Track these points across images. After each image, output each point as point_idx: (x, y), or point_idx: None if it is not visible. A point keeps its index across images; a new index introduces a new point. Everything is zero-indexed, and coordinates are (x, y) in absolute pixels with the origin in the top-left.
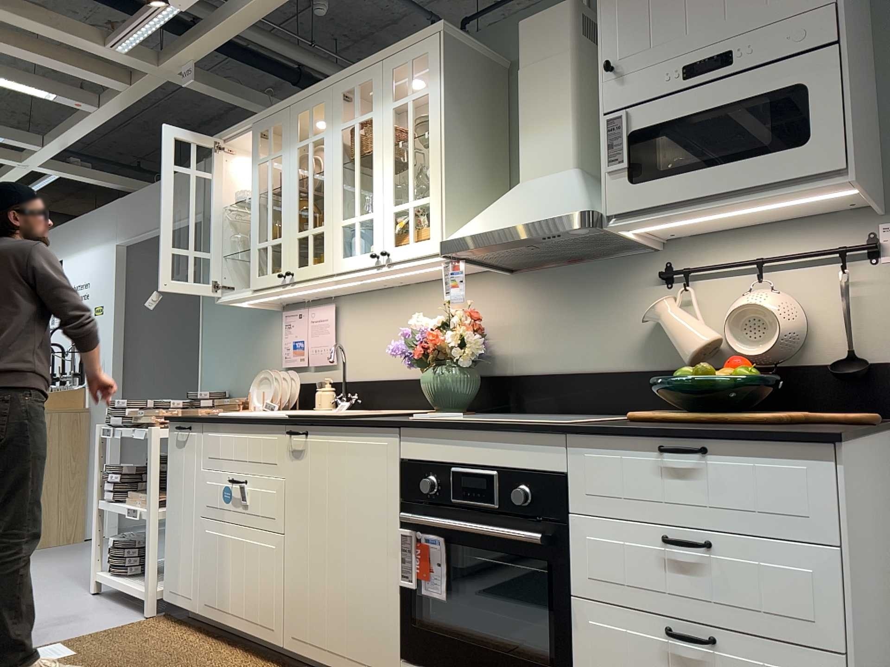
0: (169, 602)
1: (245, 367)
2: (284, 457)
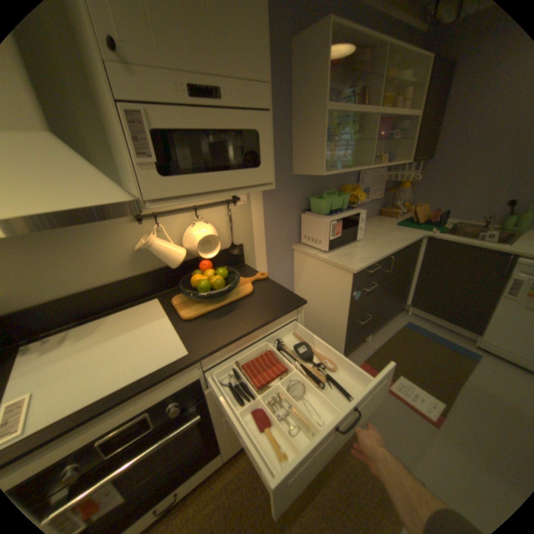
0: None
1: None
2: None
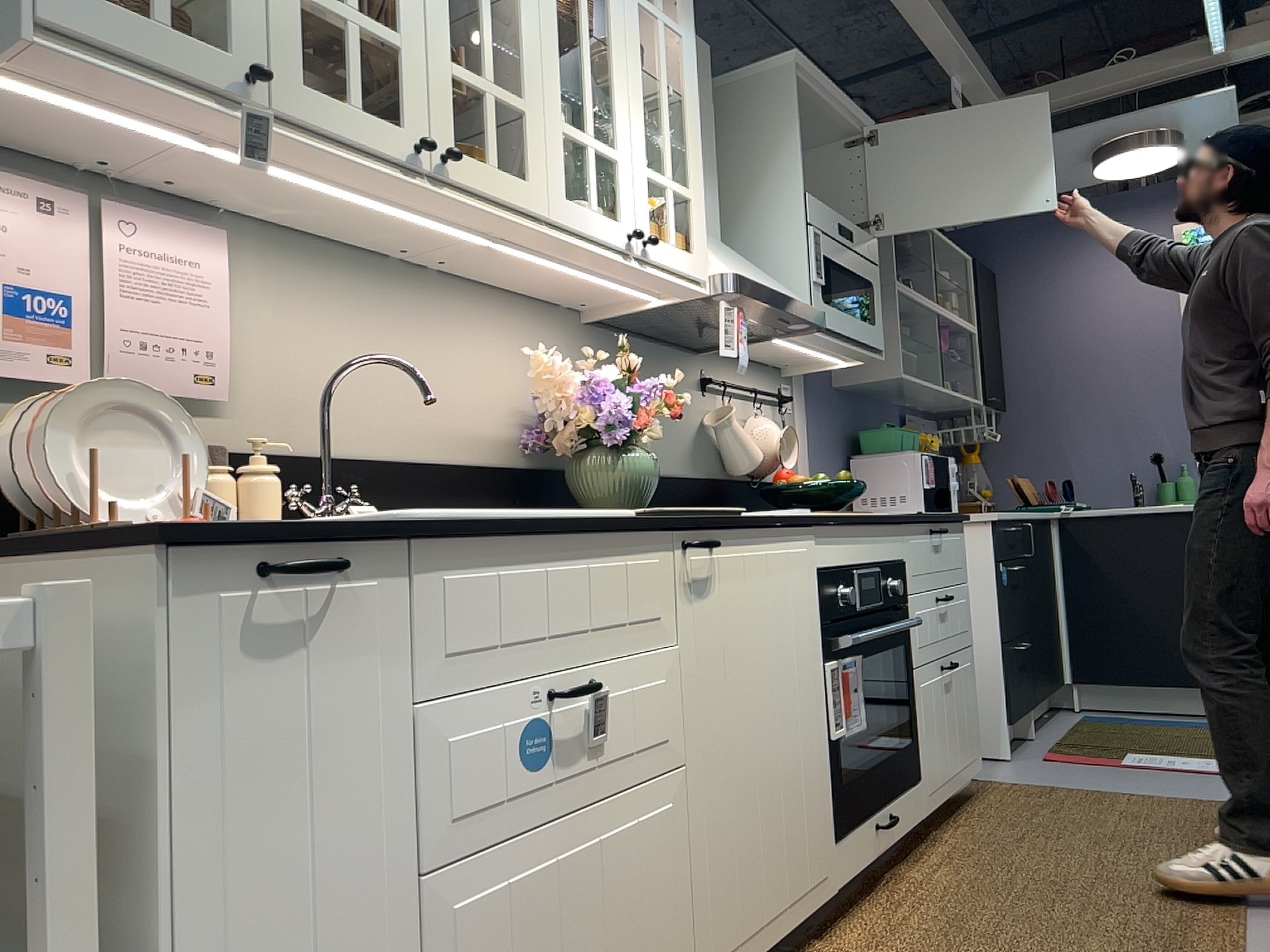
0: None
1: None
2: (676, 600)
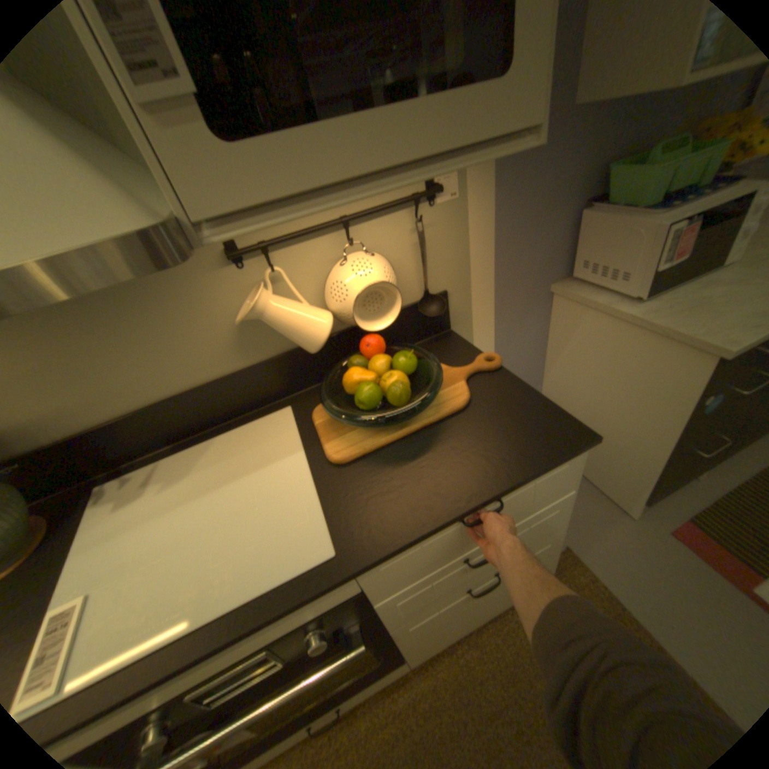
0: None
1: None
2: None
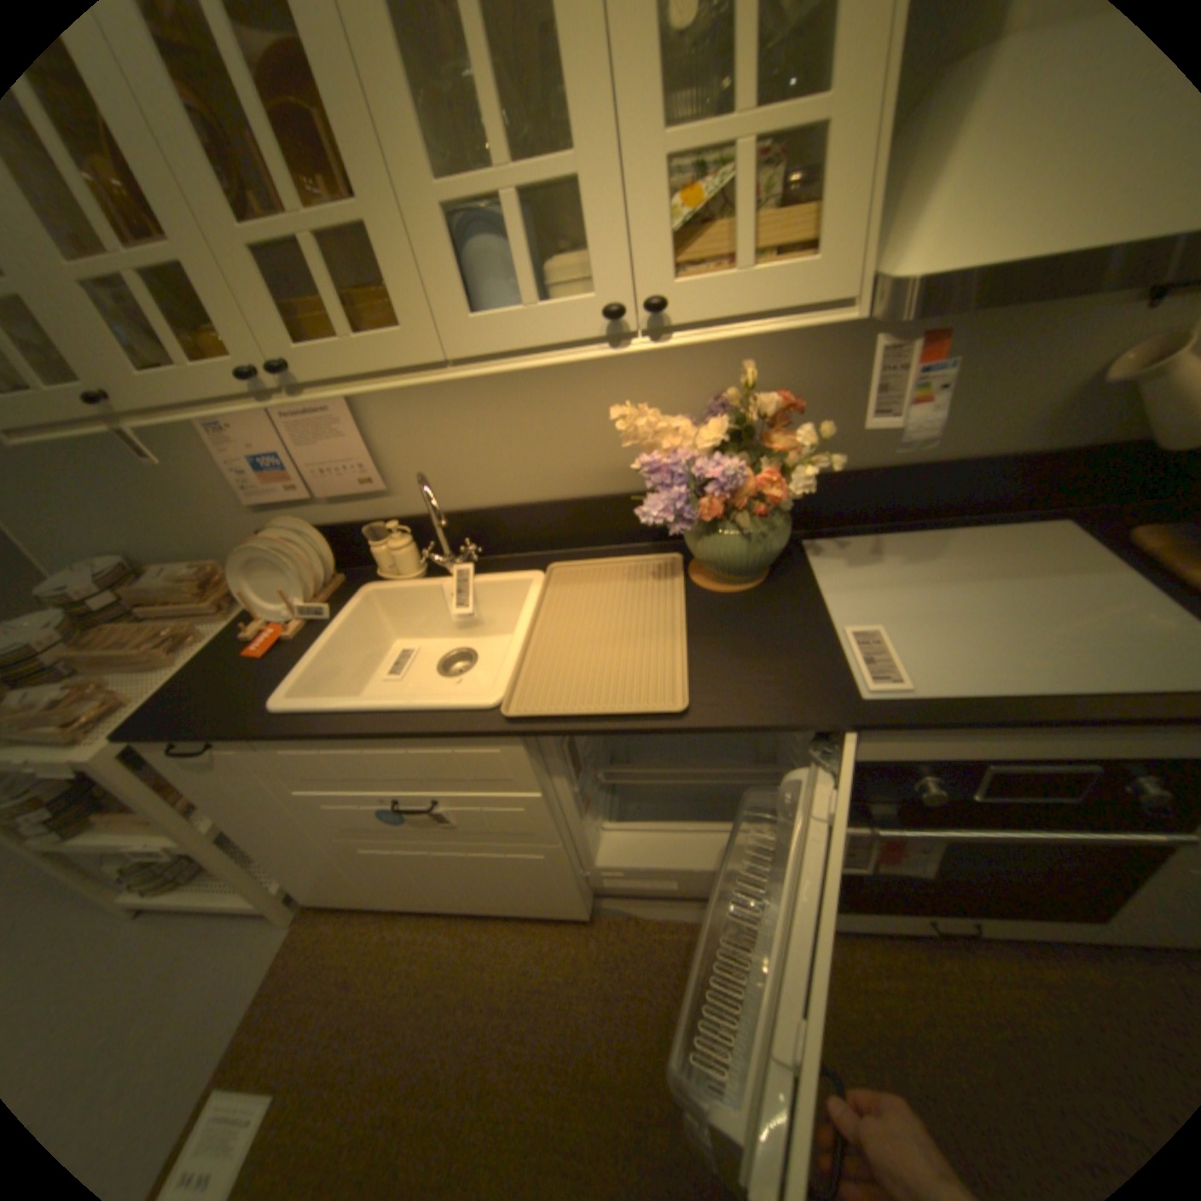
0: (319, 907)
1: (134, 511)
2: (533, 772)
